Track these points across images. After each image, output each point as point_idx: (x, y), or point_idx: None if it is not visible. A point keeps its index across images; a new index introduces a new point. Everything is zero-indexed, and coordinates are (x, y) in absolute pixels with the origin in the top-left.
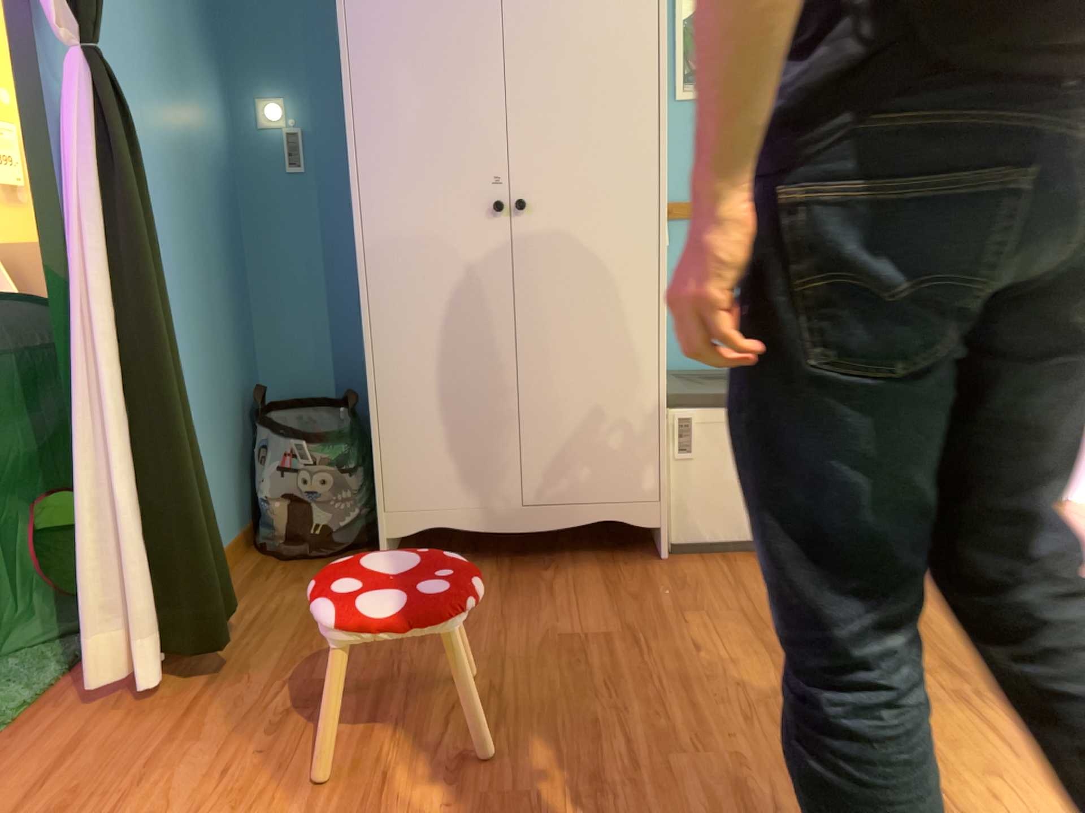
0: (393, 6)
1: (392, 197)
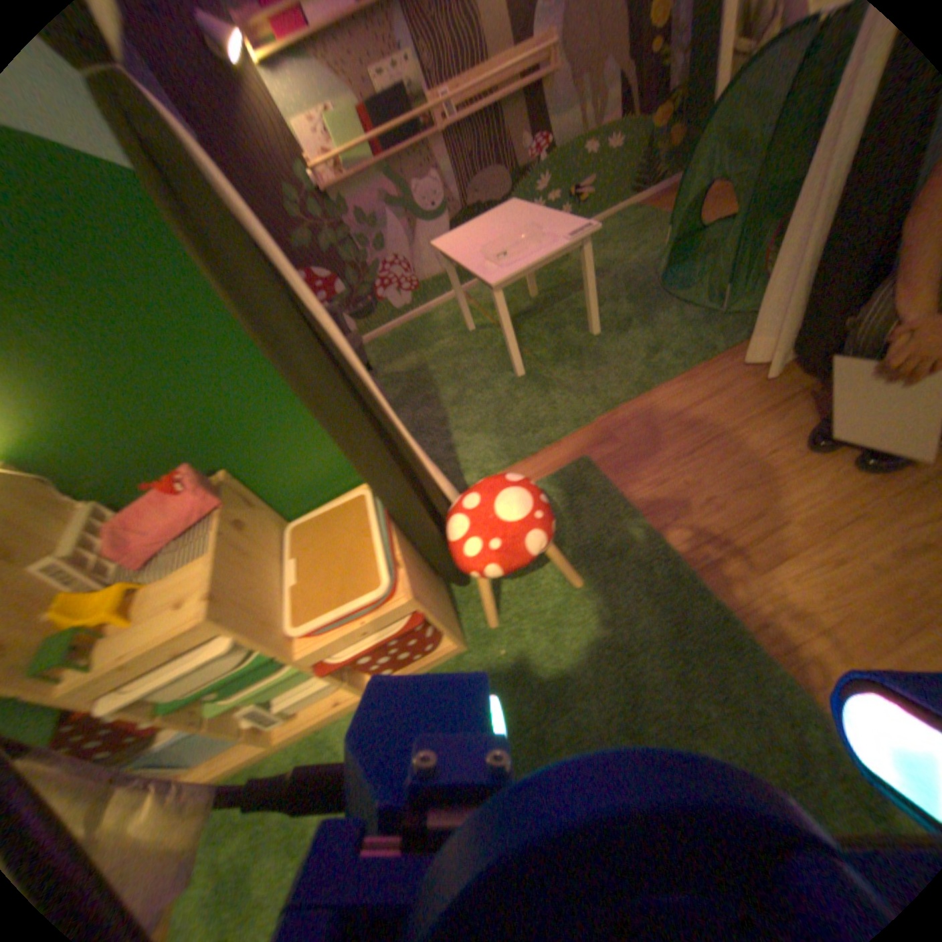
0: None
1: None
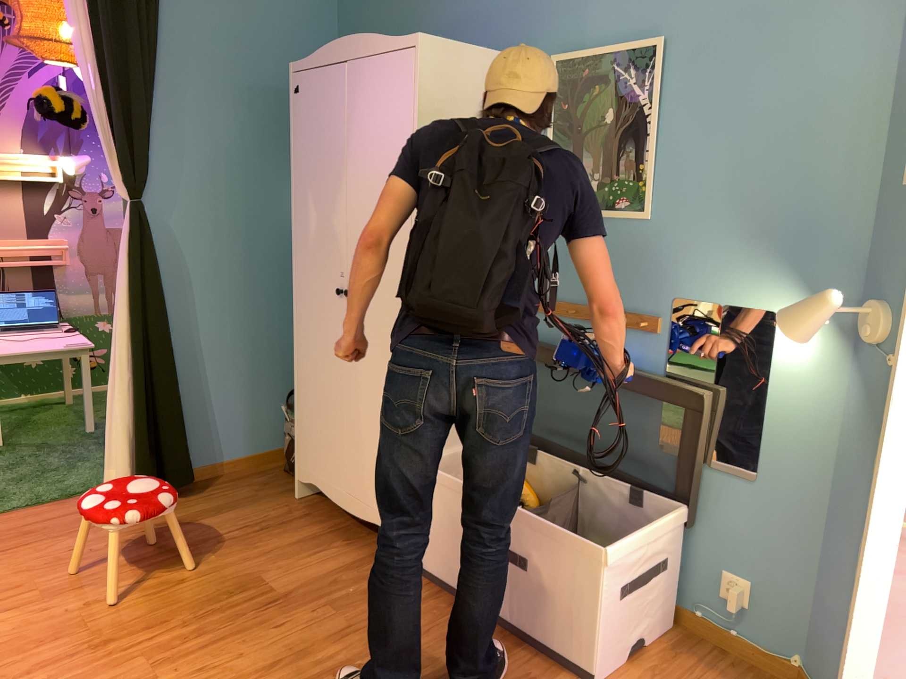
0: (309, 159)
1: (305, 274)
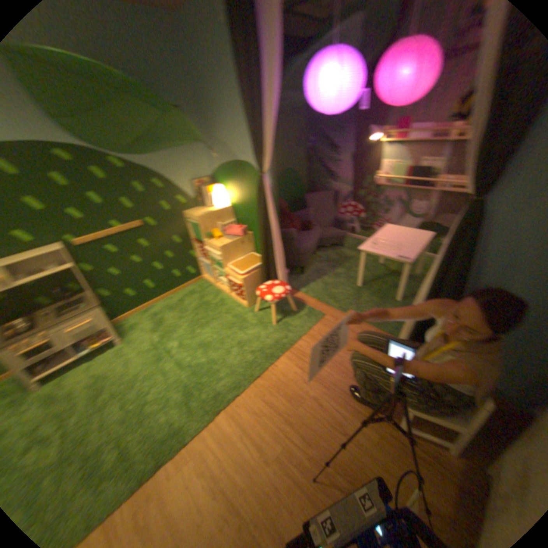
0: None
1: None
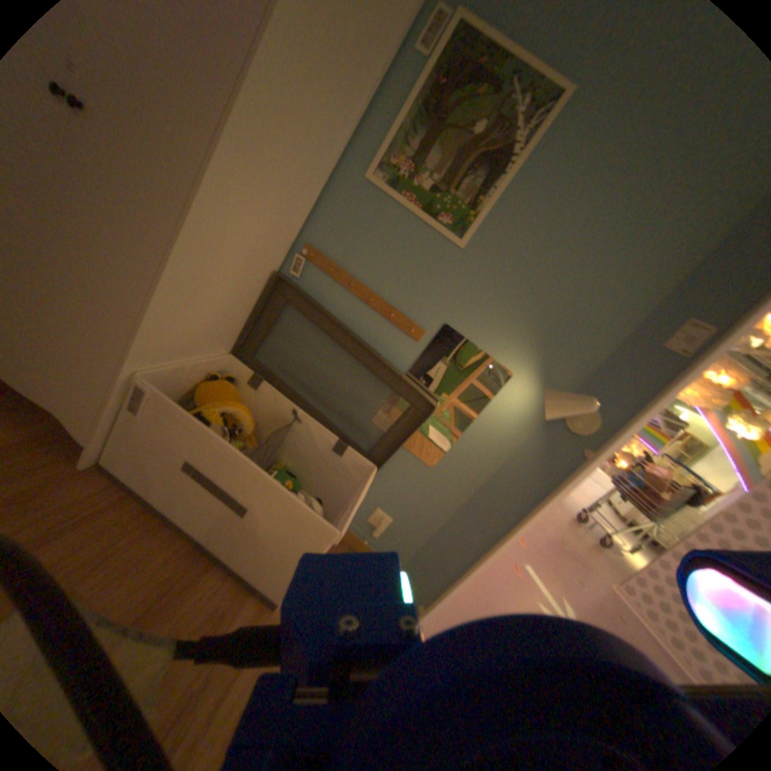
0: None
1: None
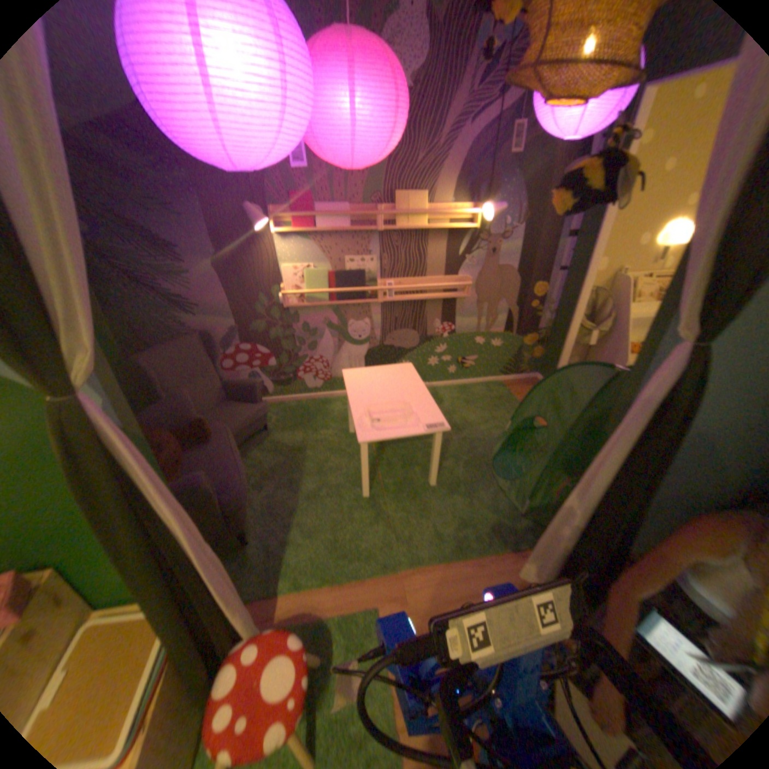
0: None
1: None
